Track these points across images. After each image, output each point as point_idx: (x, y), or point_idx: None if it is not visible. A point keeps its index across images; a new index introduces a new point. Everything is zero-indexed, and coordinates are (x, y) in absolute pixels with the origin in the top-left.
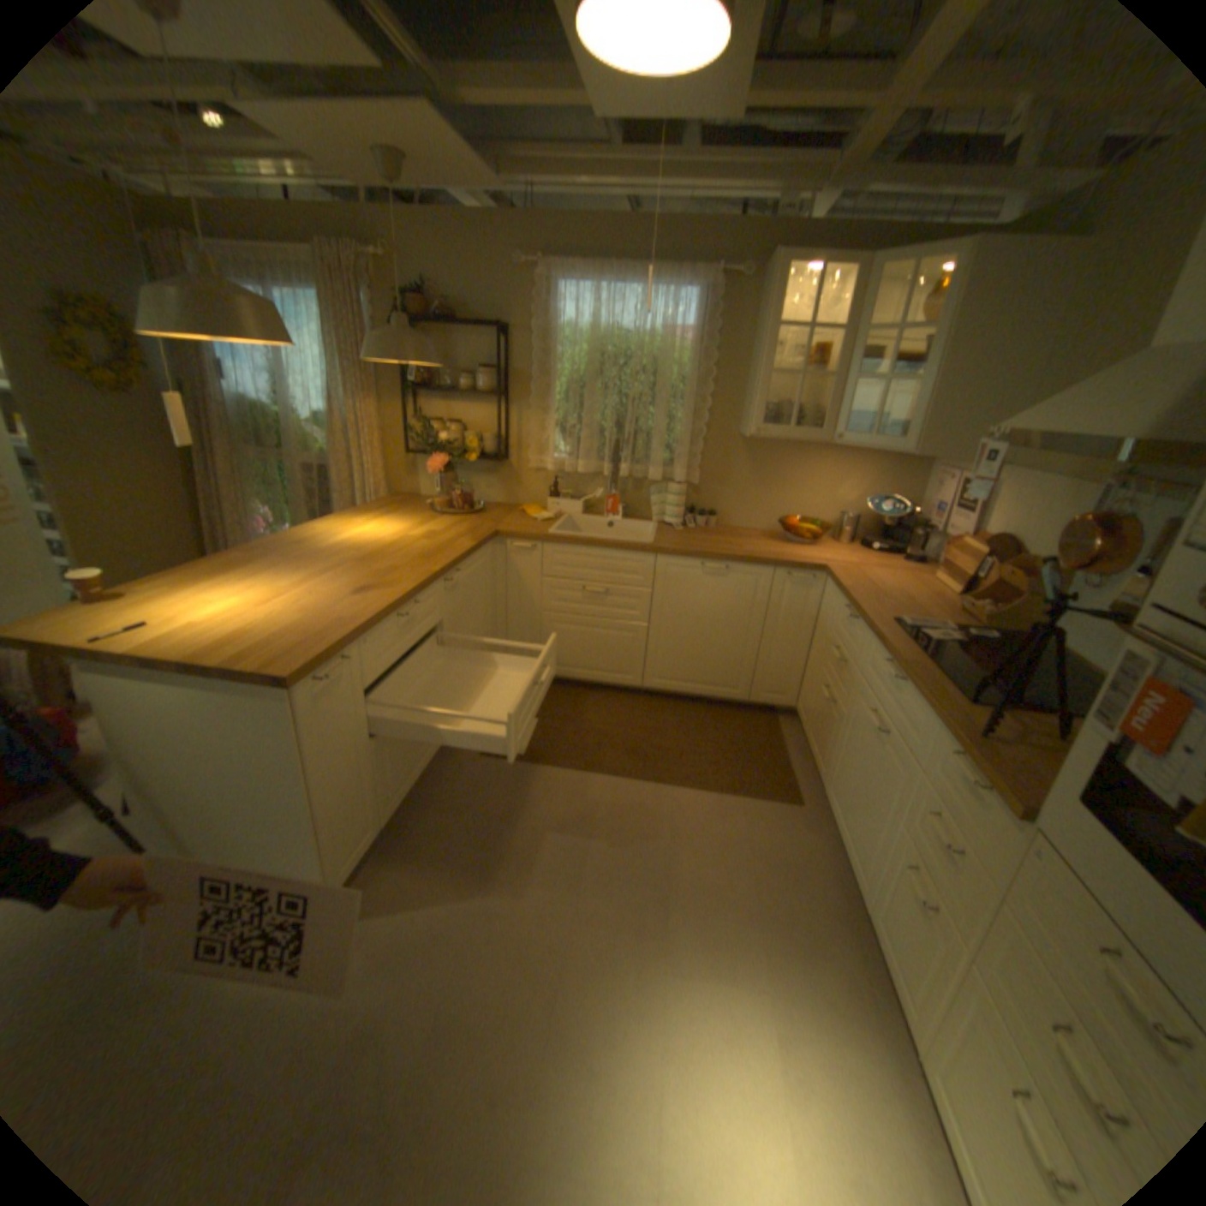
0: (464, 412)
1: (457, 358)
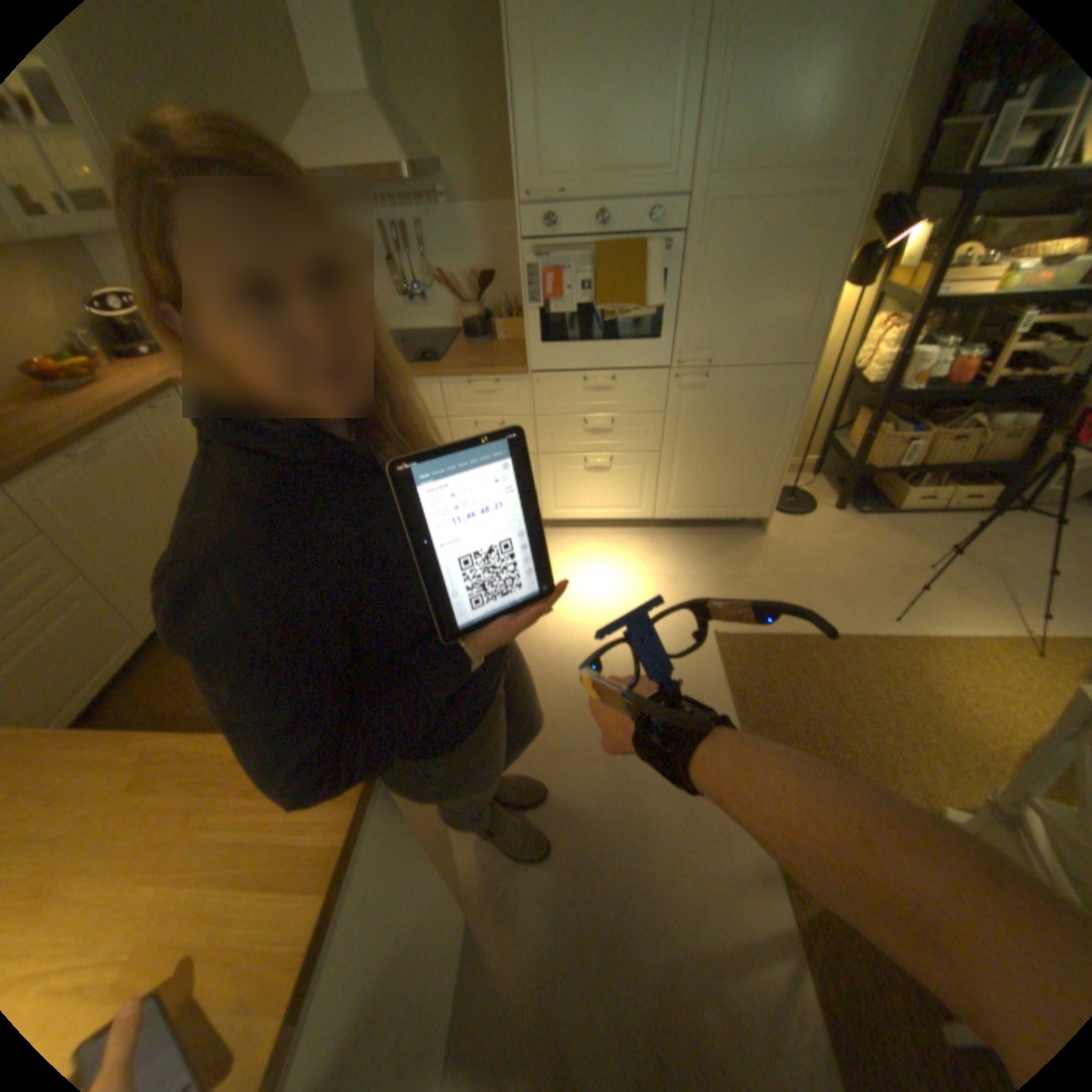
0: None
1: None
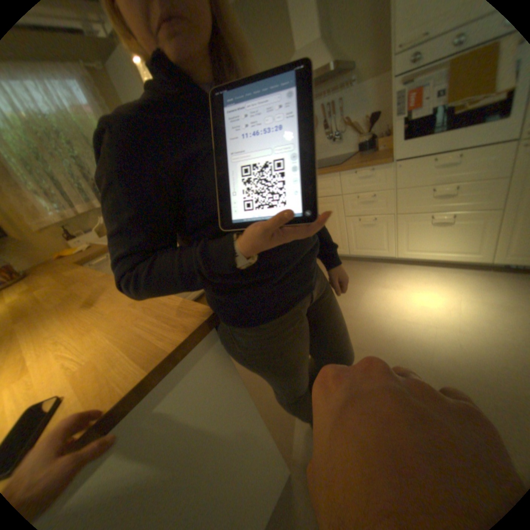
0: None
1: None
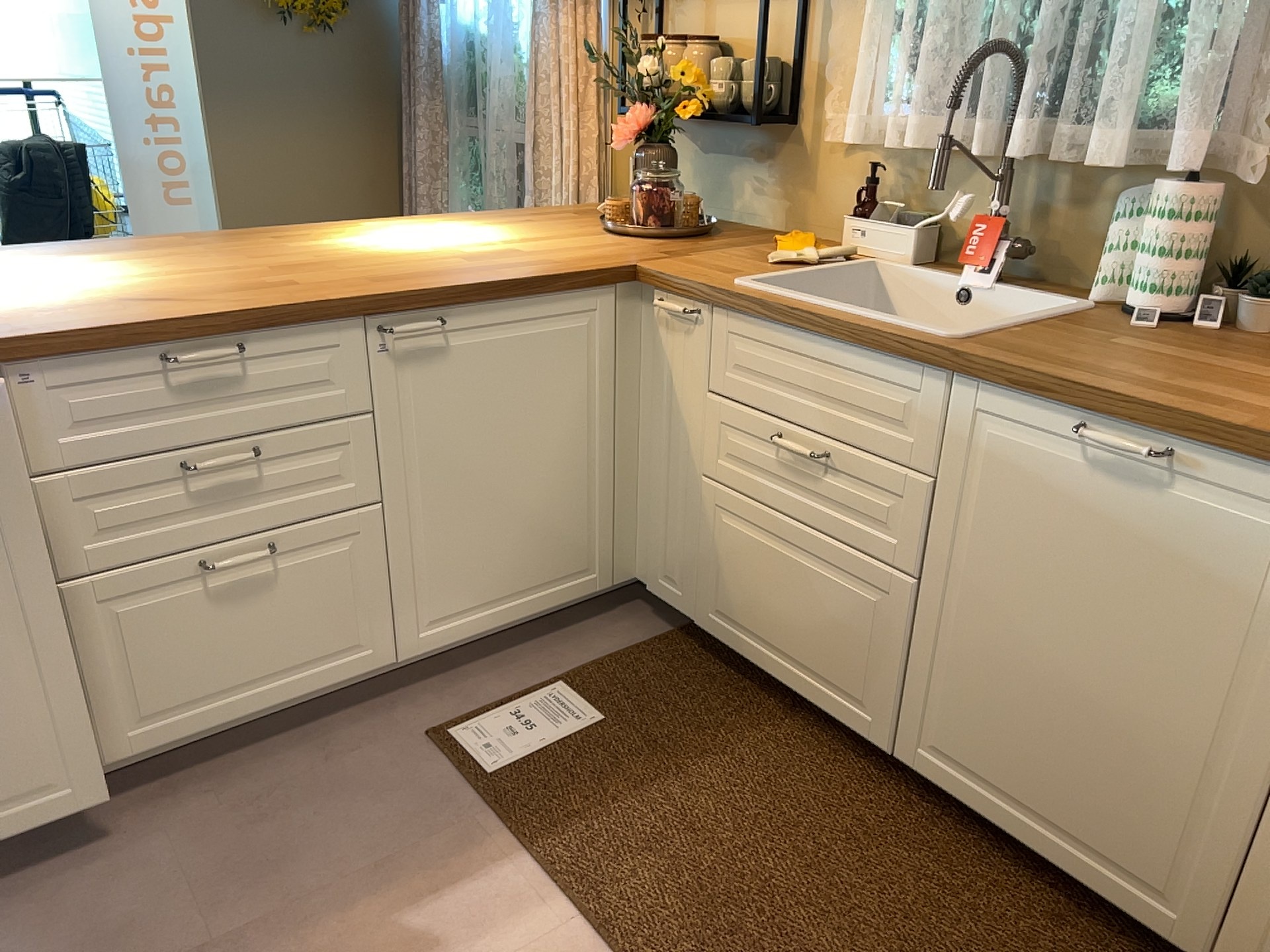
0: (732, 19)
1: None
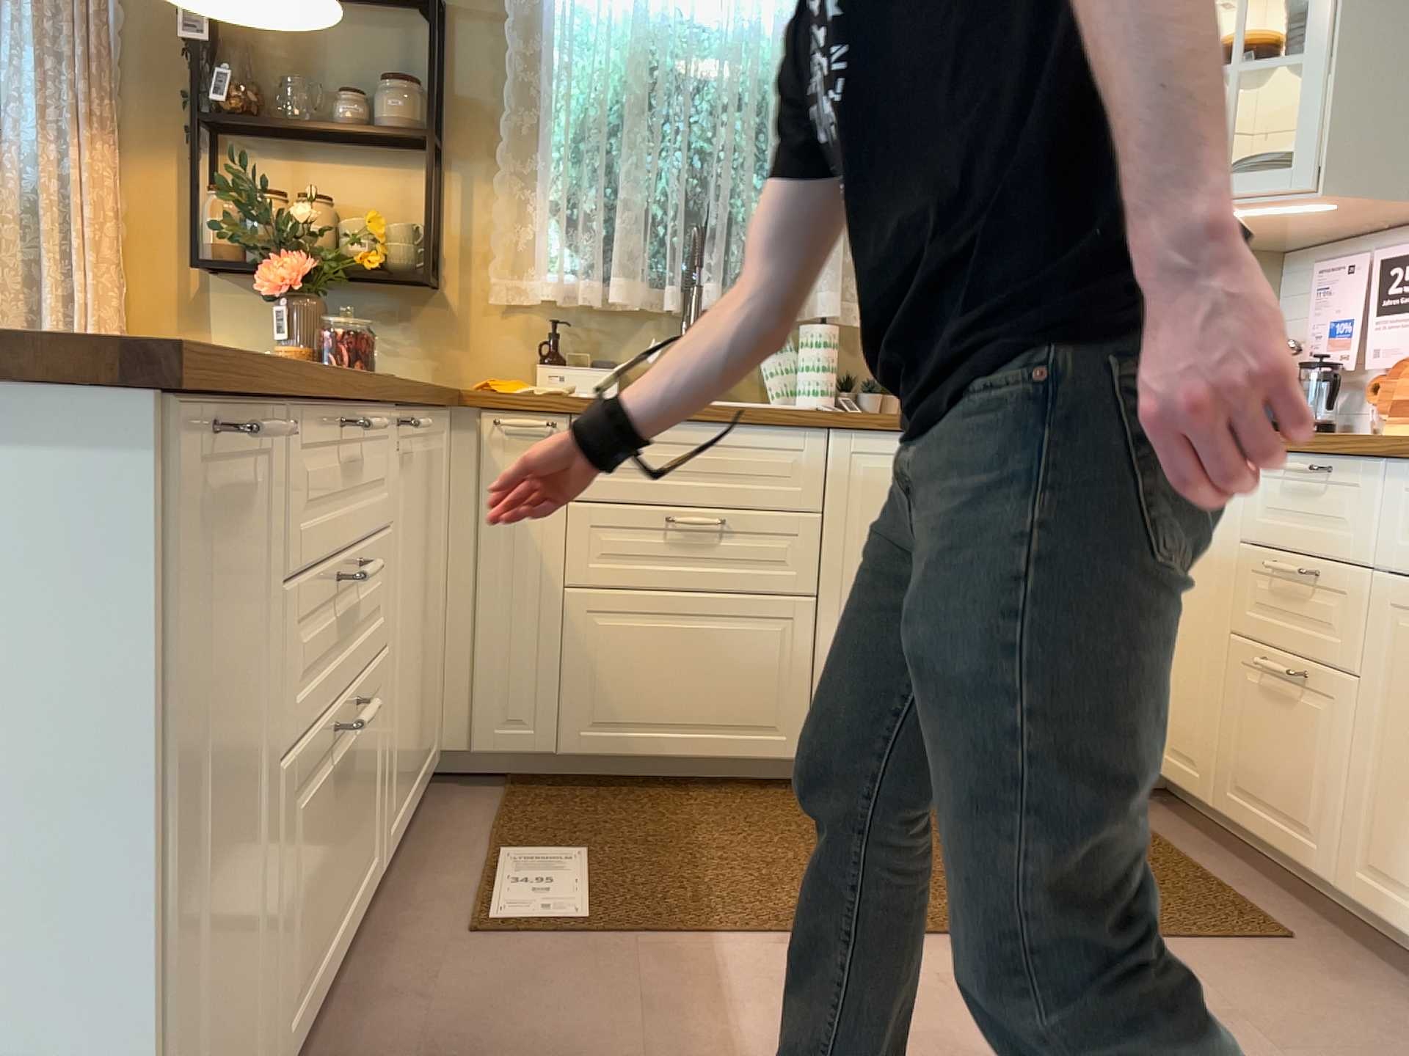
0: (341, 184)
1: (328, 68)
